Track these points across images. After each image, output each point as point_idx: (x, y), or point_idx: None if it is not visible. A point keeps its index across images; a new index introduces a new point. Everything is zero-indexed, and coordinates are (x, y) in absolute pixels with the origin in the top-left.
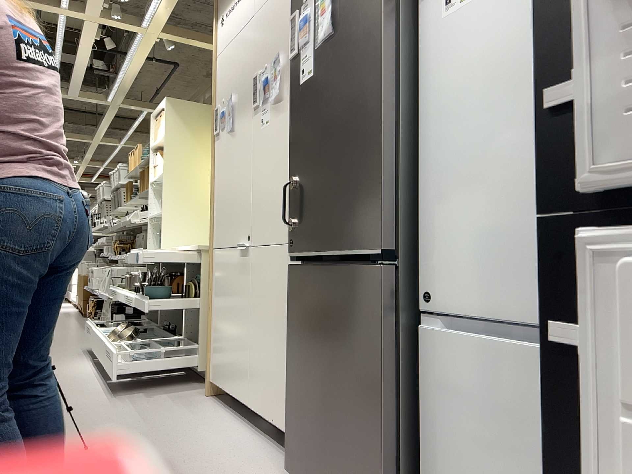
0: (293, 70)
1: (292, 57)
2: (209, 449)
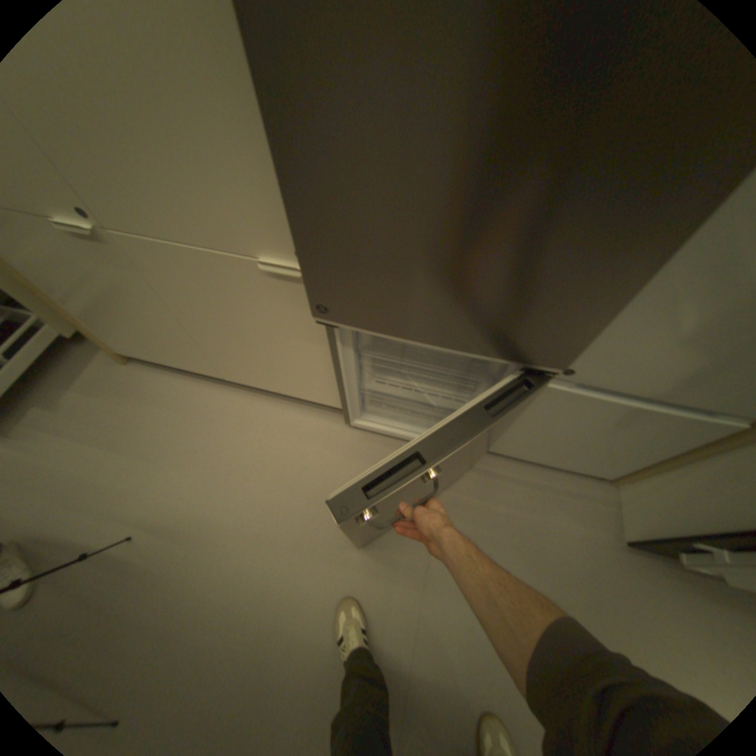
0: None
1: None
2: (238, 444)
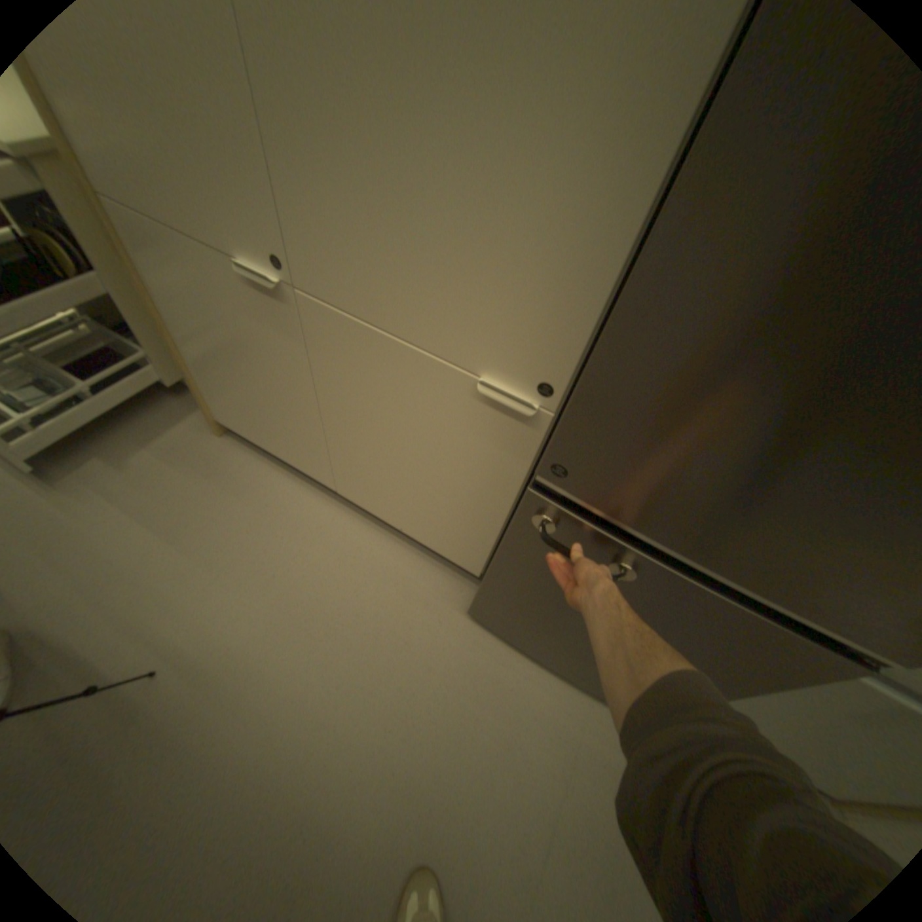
0: None
1: None
2: (329, 582)
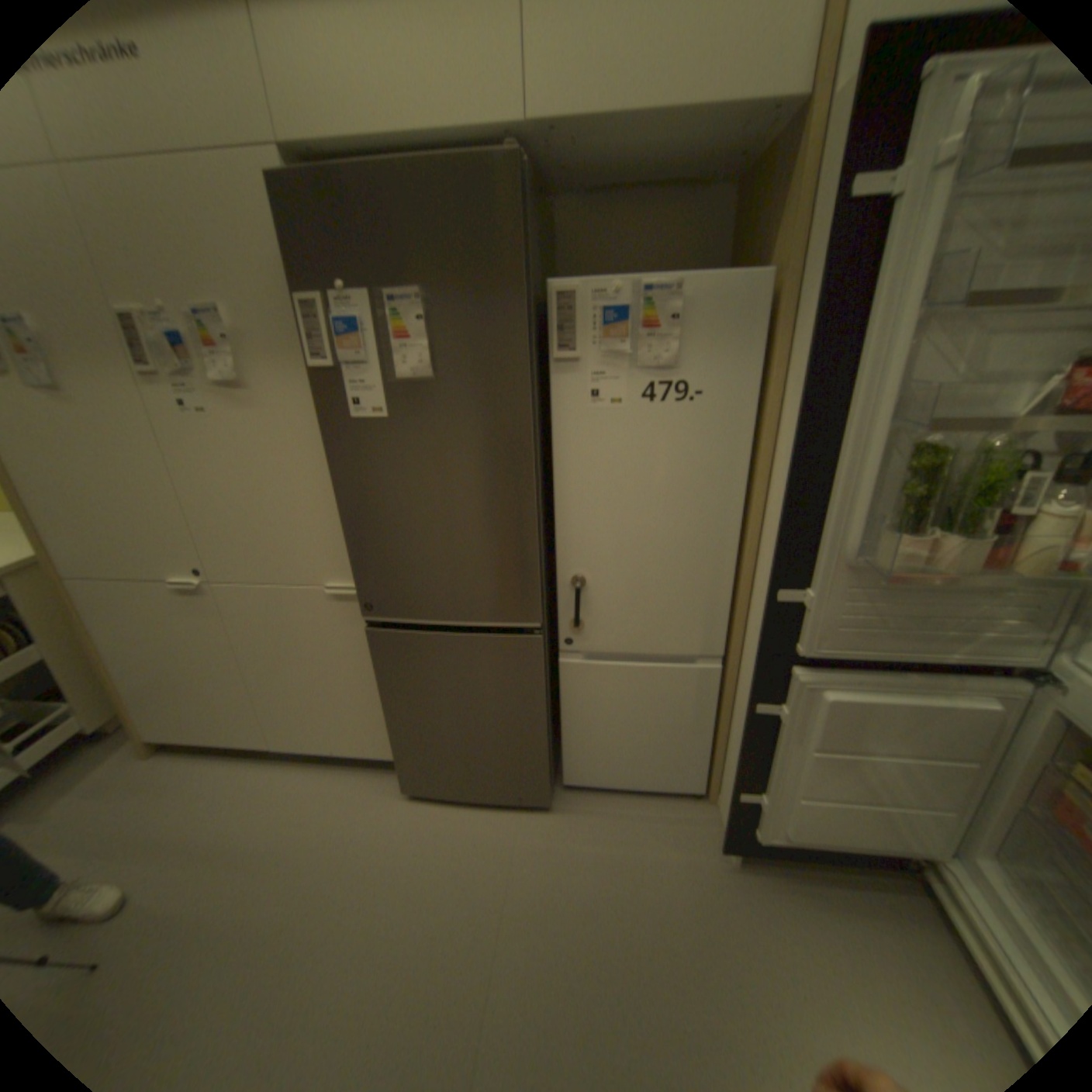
0: (322, 386)
1: (318, 365)
2: (272, 825)
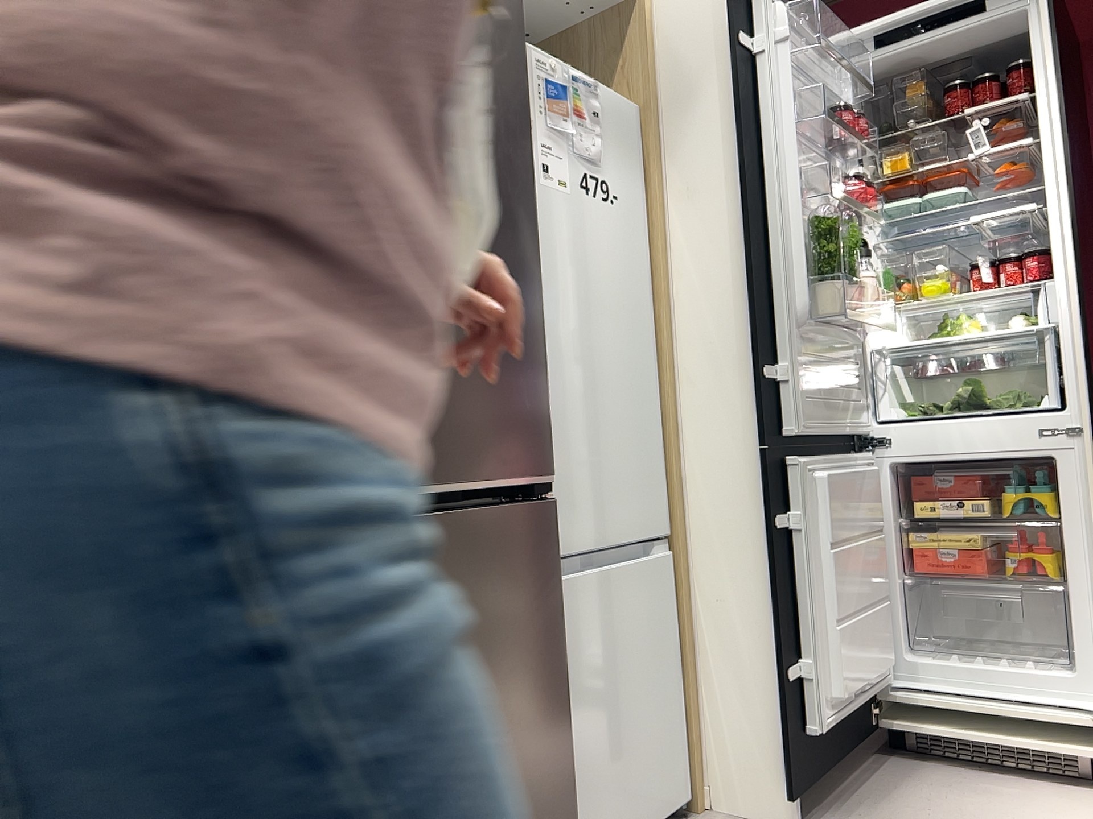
0: None
1: None
2: None
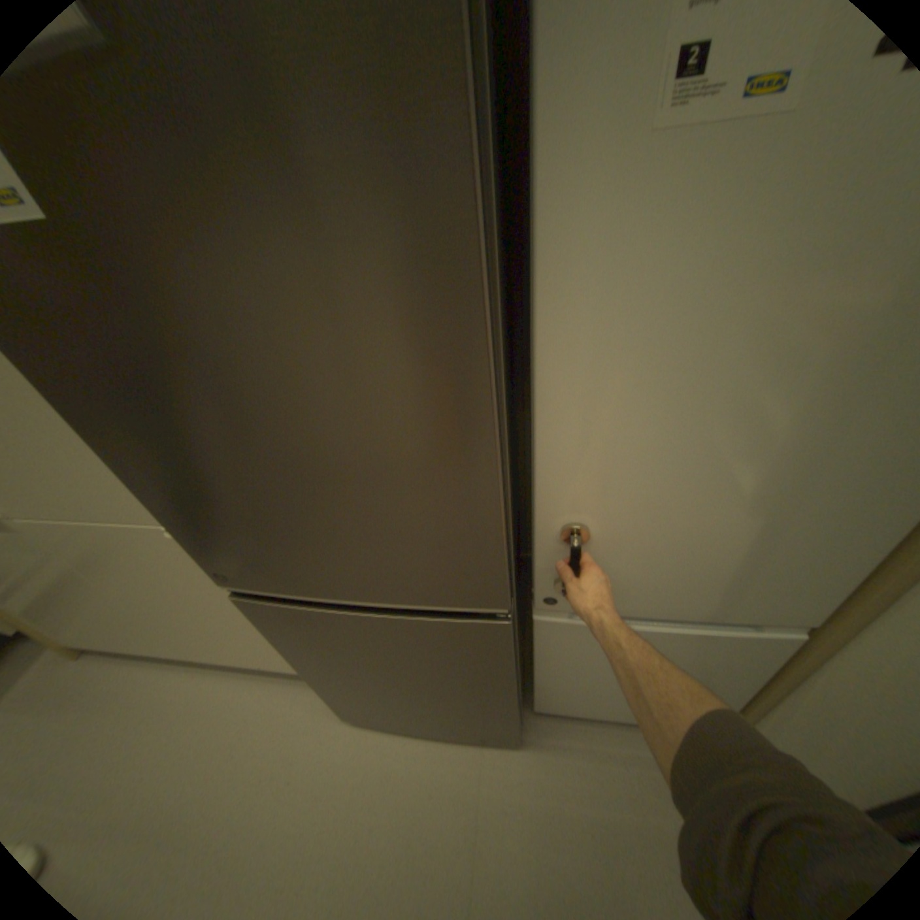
0: None
1: None
2: (200, 757)
